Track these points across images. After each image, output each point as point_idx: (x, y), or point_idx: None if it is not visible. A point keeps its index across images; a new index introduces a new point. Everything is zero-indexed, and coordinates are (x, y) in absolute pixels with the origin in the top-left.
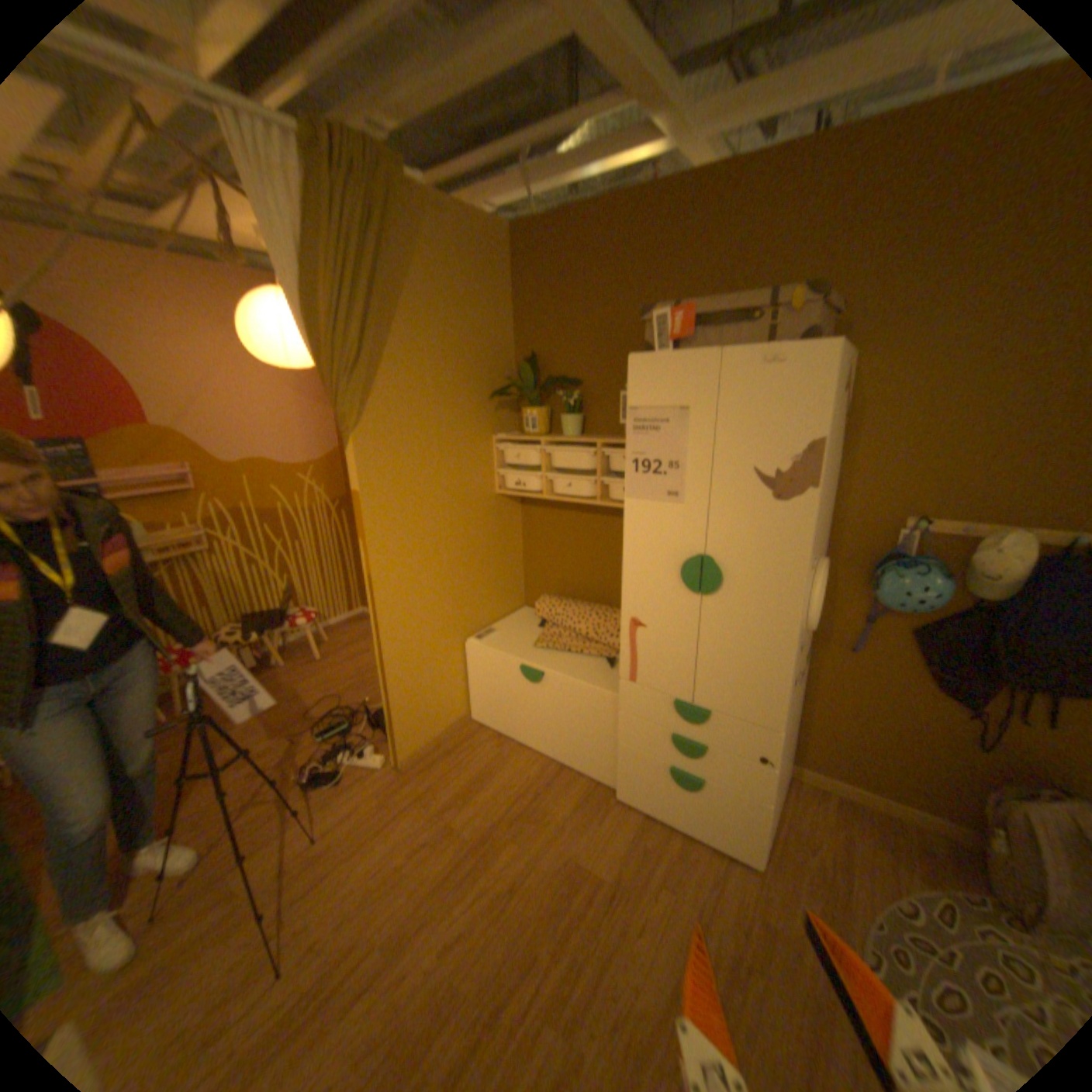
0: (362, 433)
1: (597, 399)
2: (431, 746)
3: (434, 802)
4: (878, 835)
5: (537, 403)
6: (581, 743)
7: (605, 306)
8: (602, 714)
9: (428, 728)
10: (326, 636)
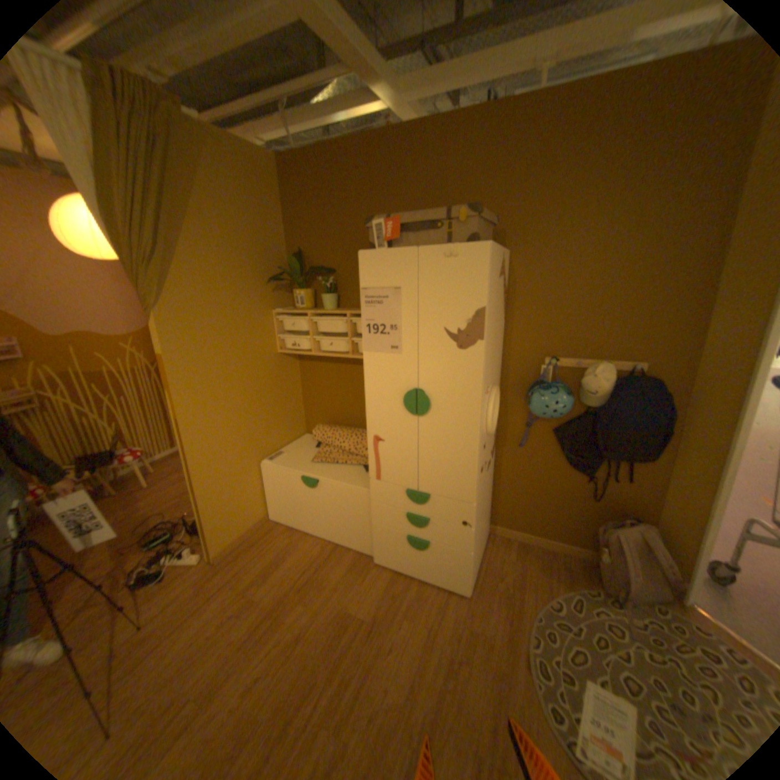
0: (161, 309)
1: (347, 283)
2: (237, 543)
3: (239, 584)
4: (540, 563)
5: (304, 285)
6: (348, 527)
7: (347, 216)
8: (360, 505)
9: (234, 530)
10: (152, 469)
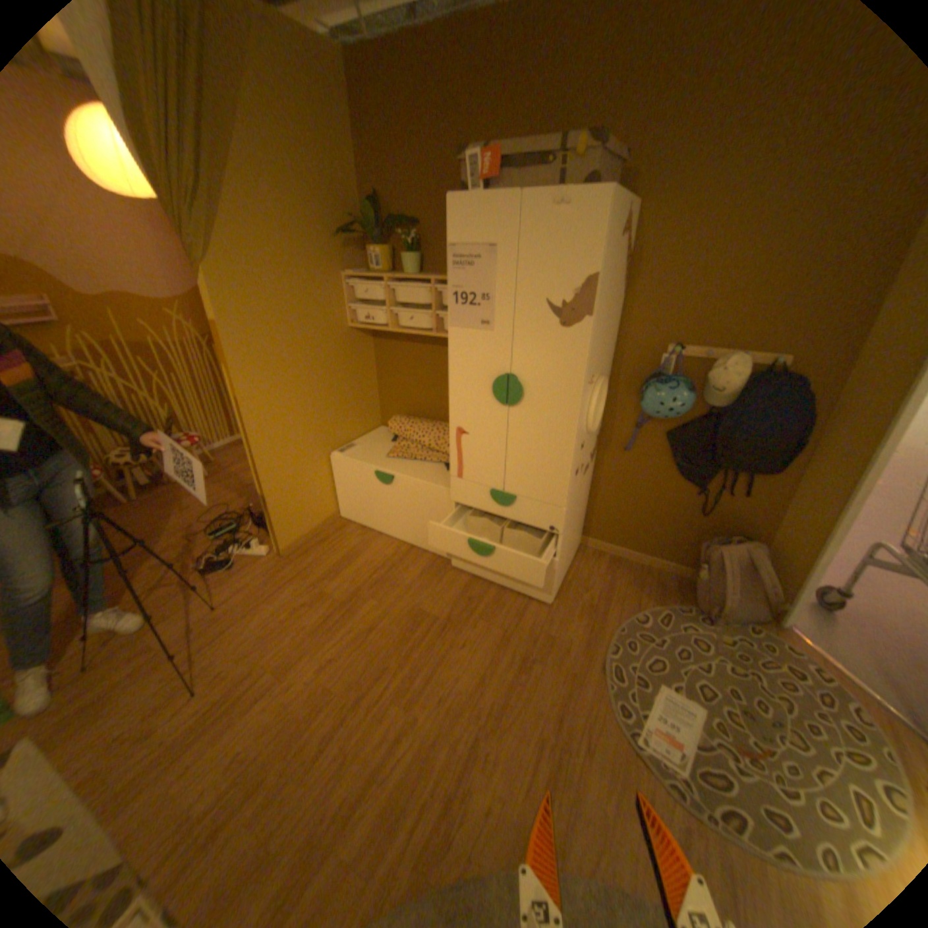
0: (210, 264)
1: (432, 239)
2: (307, 537)
3: (310, 576)
4: (632, 577)
5: (379, 241)
6: (425, 528)
7: (435, 145)
8: (438, 504)
9: (303, 523)
10: (212, 458)
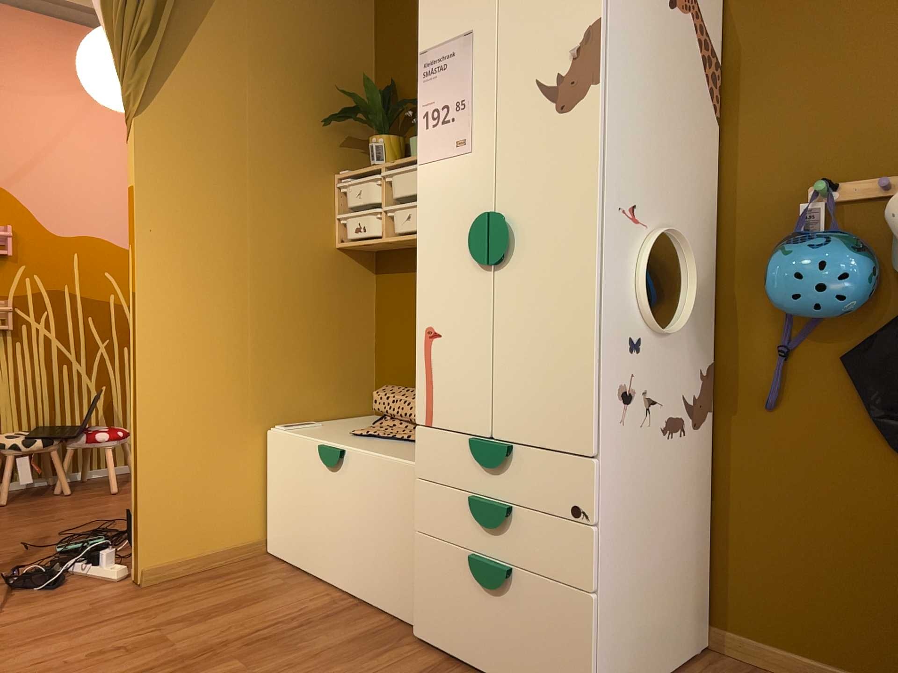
0: (151, 120)
1: None
2: (194, 564)
3: (161, 614)
4: None
5: (387, 130)
6: (381, 555)
7: None
8: (403, 497)
9: (193, 535)
10: None
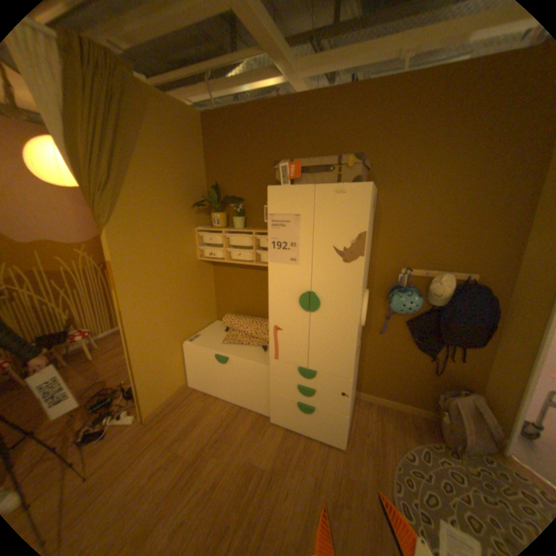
0: (112, 226)
1: (252, 209)
2: (164, 405)
3: (165, 440)
4: (395, 421)
5: (220, 210)
6: (250, 394)
7: (255, 160)
8: (260, 377)
9: (161, 395)
10: (97, 345)
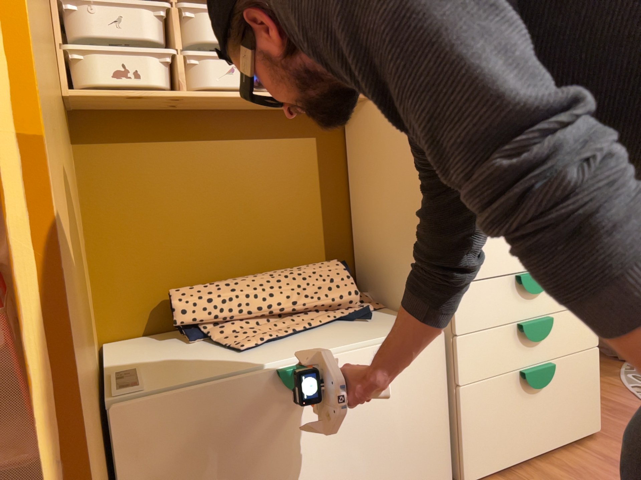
0: None
1: None
2: None
3: None
4: None
5: None
6: (393, 444)
7: None
8: (419, 368)
9: None
10: None
